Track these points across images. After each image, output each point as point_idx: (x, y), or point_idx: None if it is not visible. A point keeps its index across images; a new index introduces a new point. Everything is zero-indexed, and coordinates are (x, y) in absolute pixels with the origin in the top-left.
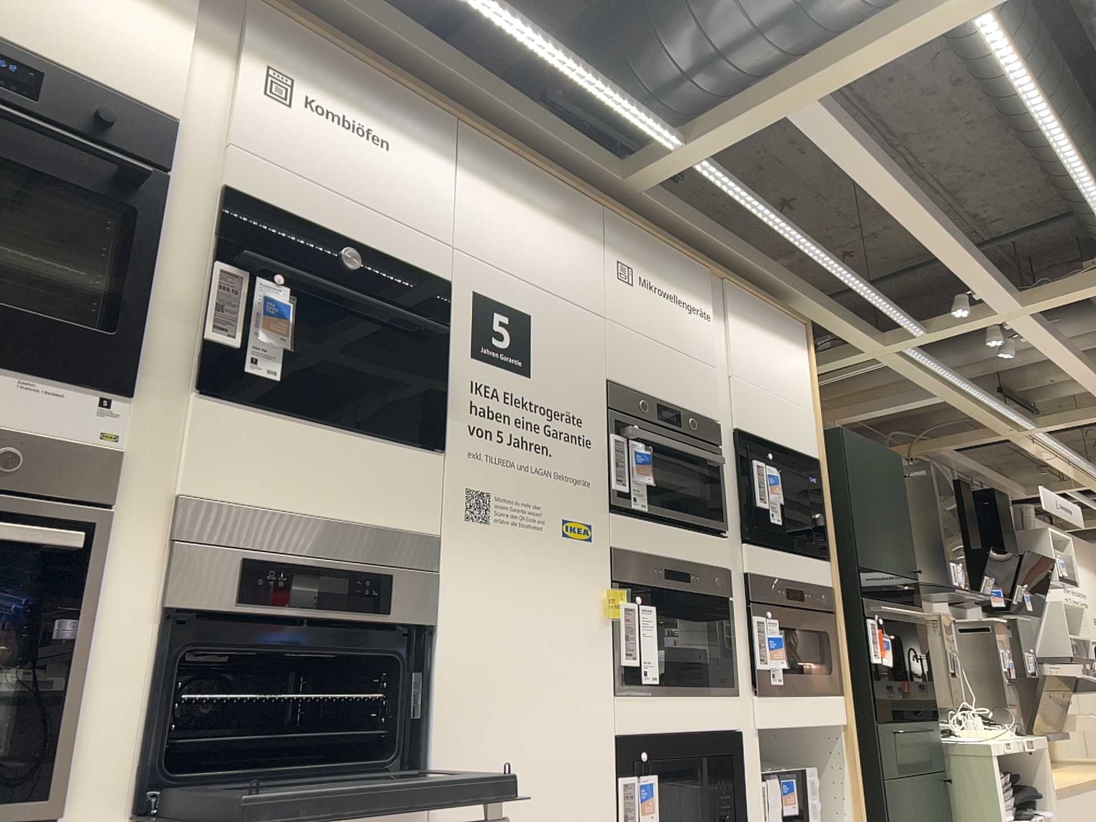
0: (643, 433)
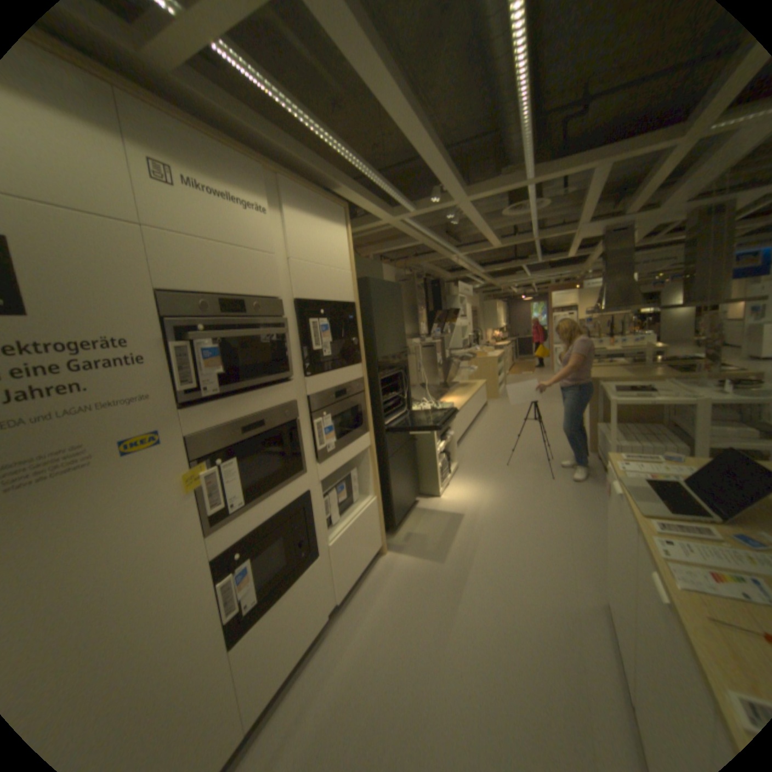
0: (209, 333)
